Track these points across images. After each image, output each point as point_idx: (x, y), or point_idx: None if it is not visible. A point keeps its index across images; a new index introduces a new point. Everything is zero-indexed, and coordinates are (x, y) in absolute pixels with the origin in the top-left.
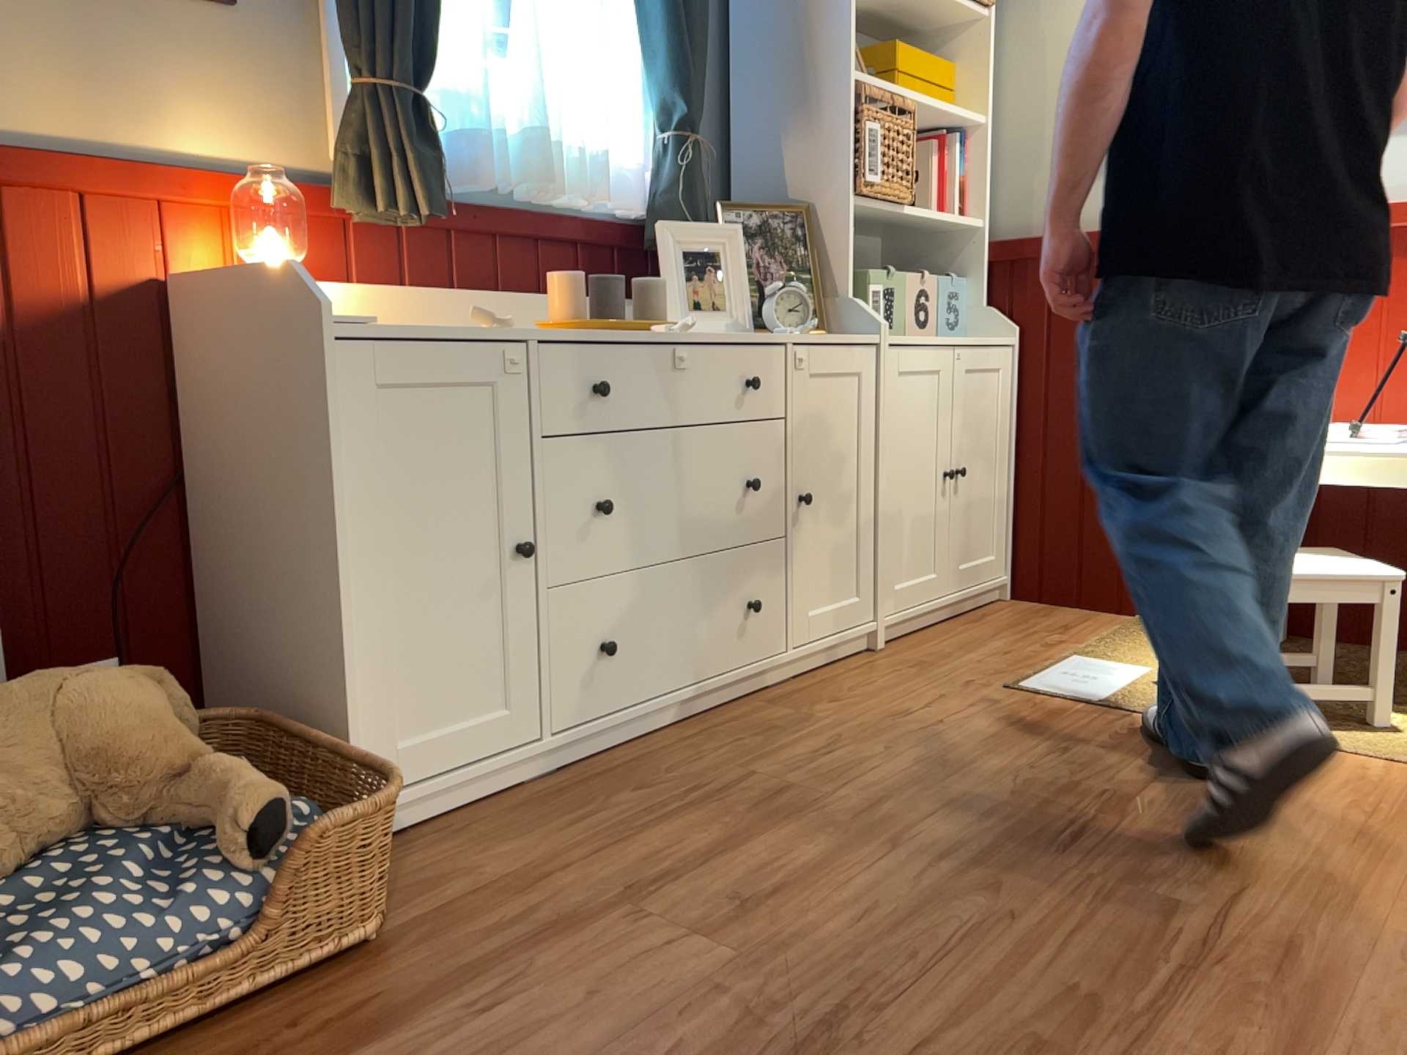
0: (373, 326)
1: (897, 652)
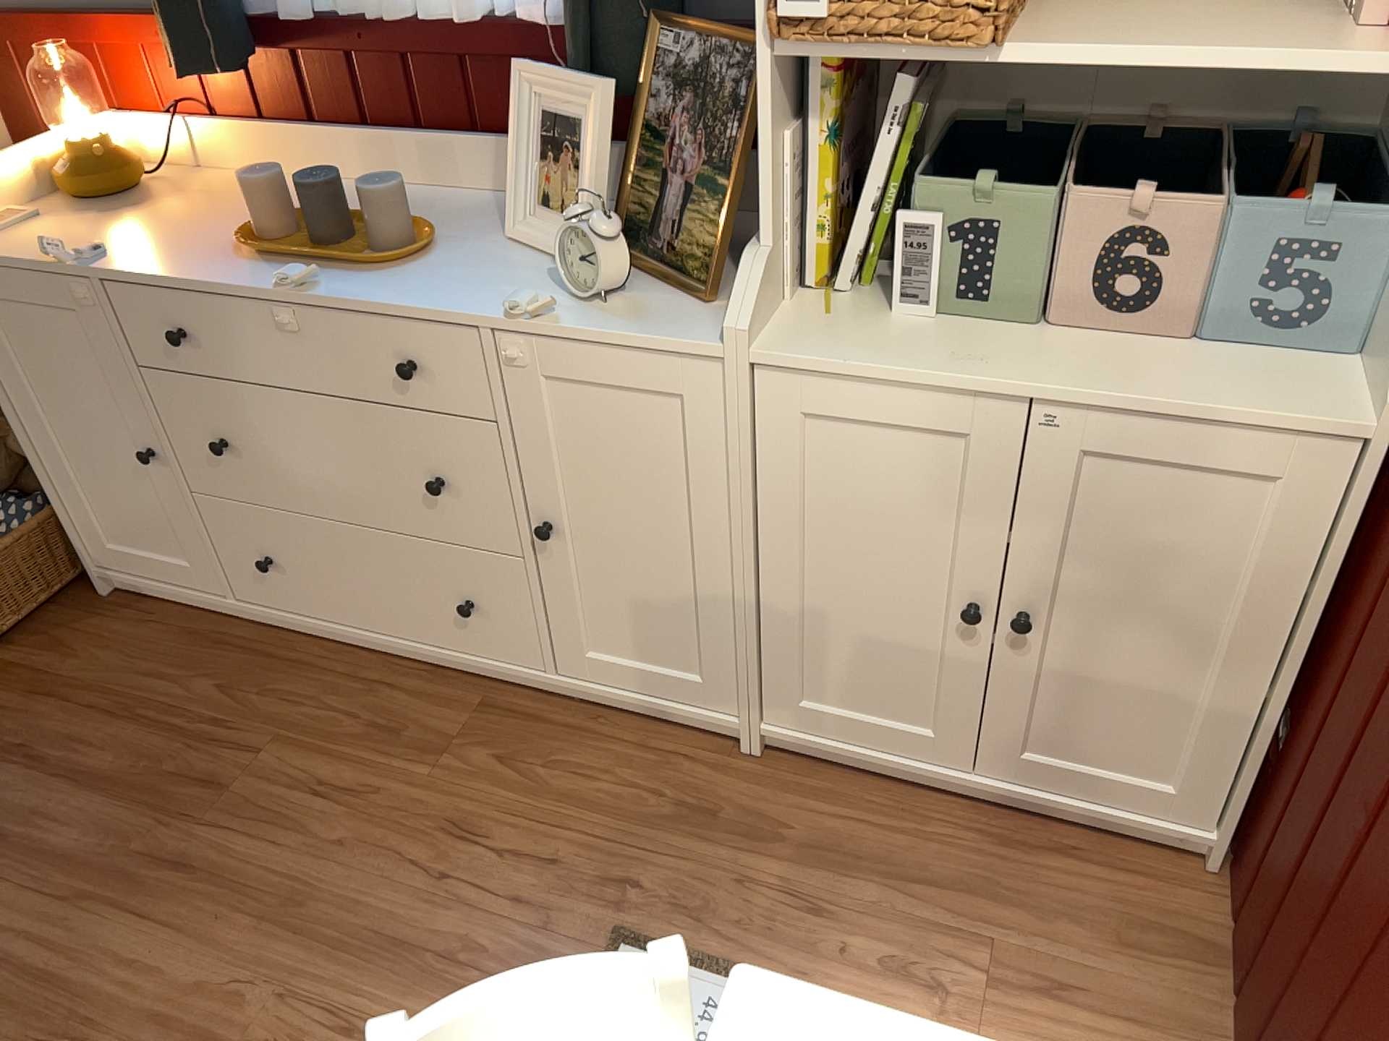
0: (14, 247)
1: (752, 773)
